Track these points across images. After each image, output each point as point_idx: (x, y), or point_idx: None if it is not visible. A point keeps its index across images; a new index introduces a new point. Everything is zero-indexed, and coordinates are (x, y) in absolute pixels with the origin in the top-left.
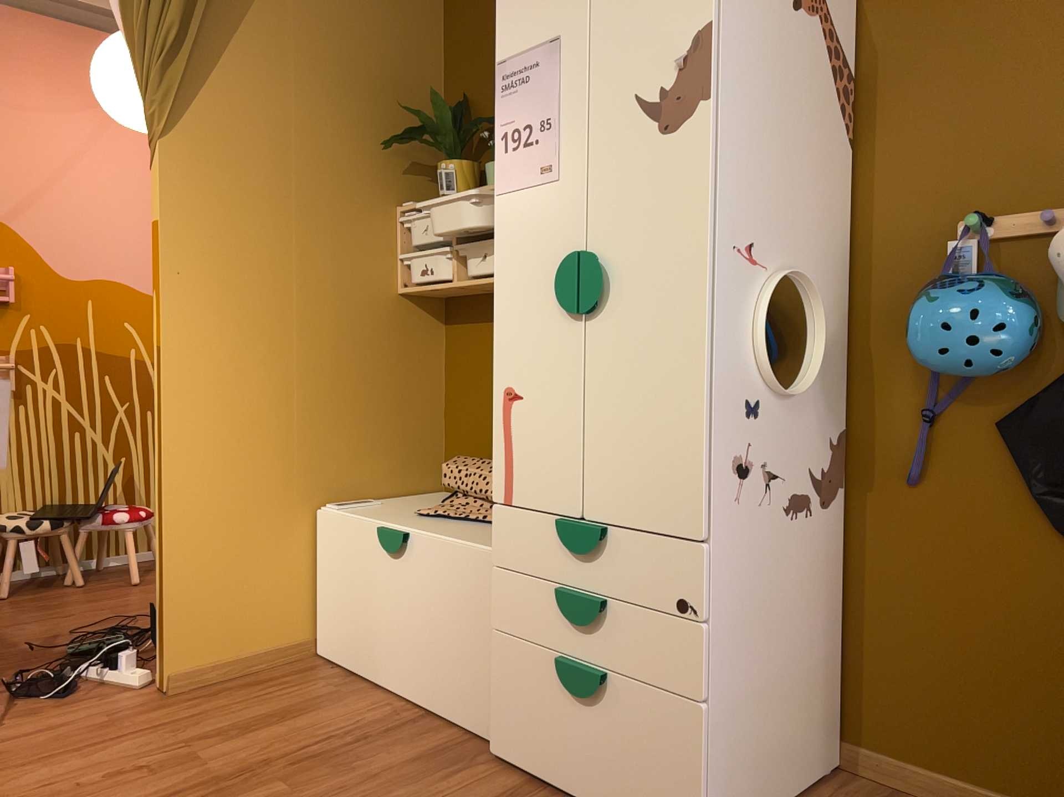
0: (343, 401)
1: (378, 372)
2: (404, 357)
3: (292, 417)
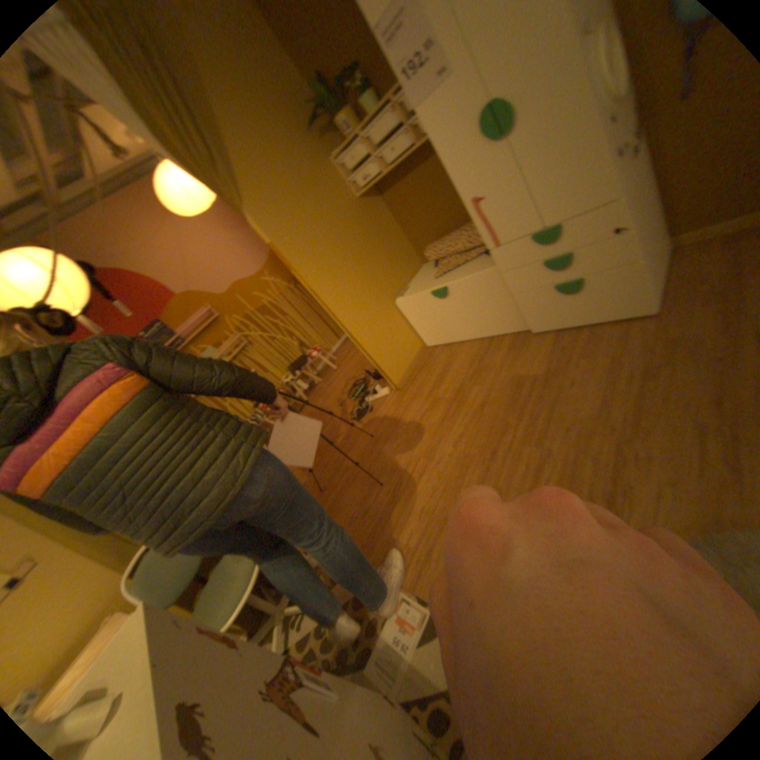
0: (374, 256)
1: (375, 235)
2: (379, 221)
3: (365, 276)
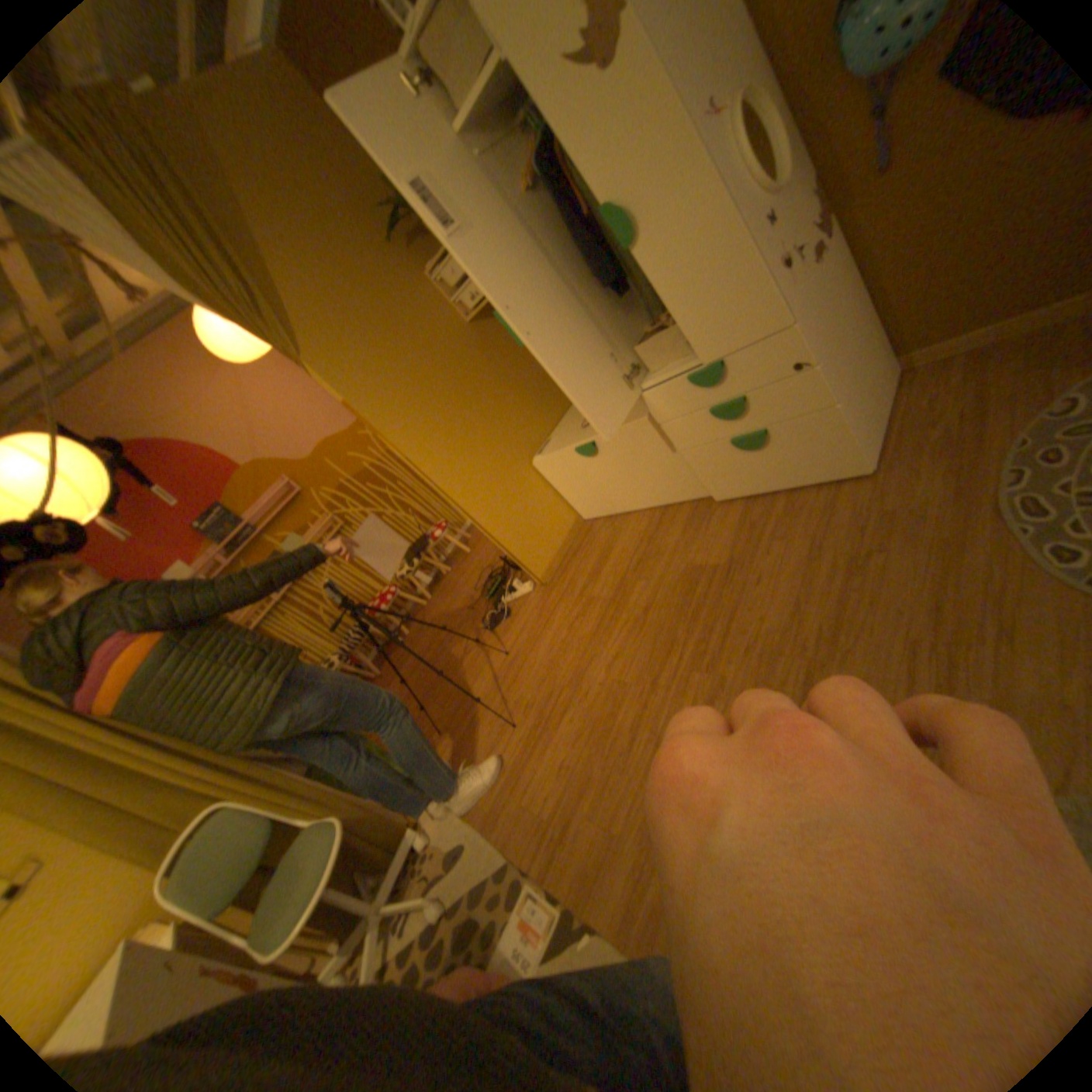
0: (496, 402)
1: (496, 372)
2: (500, 353)
3: (485, 432)
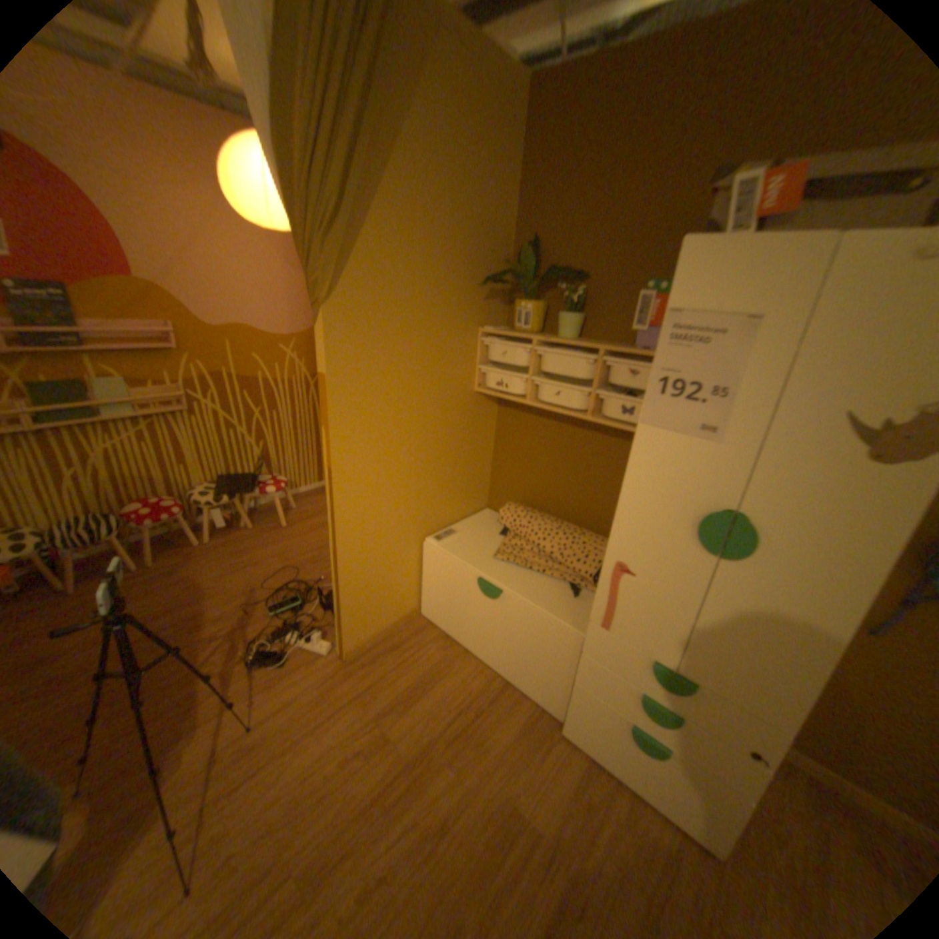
0: (439, 472)
1: (459, 447)
2: (474, 434)
3: (411, 491)
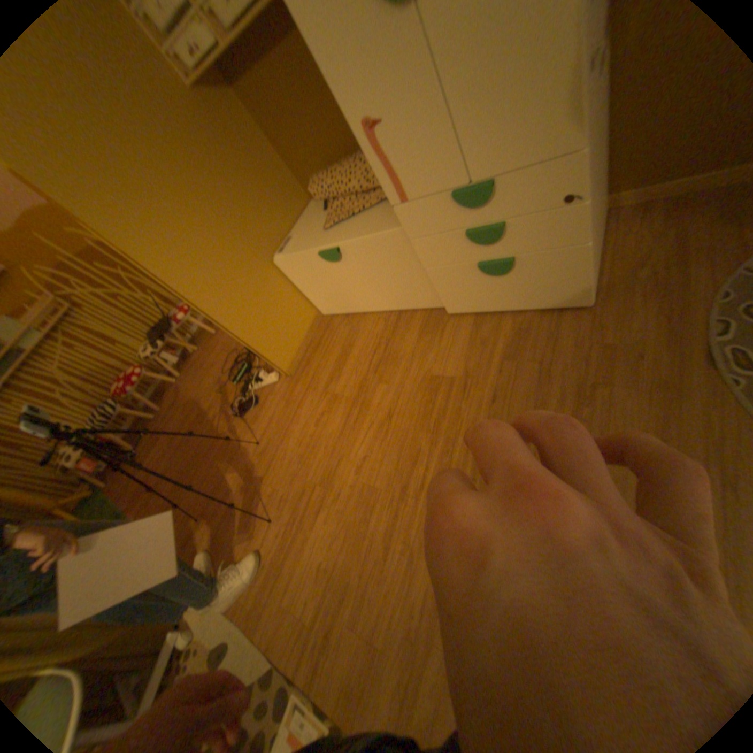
0: (230, 192)
1: (228, 156)
2: (232, 132)
3: (220, 225)
